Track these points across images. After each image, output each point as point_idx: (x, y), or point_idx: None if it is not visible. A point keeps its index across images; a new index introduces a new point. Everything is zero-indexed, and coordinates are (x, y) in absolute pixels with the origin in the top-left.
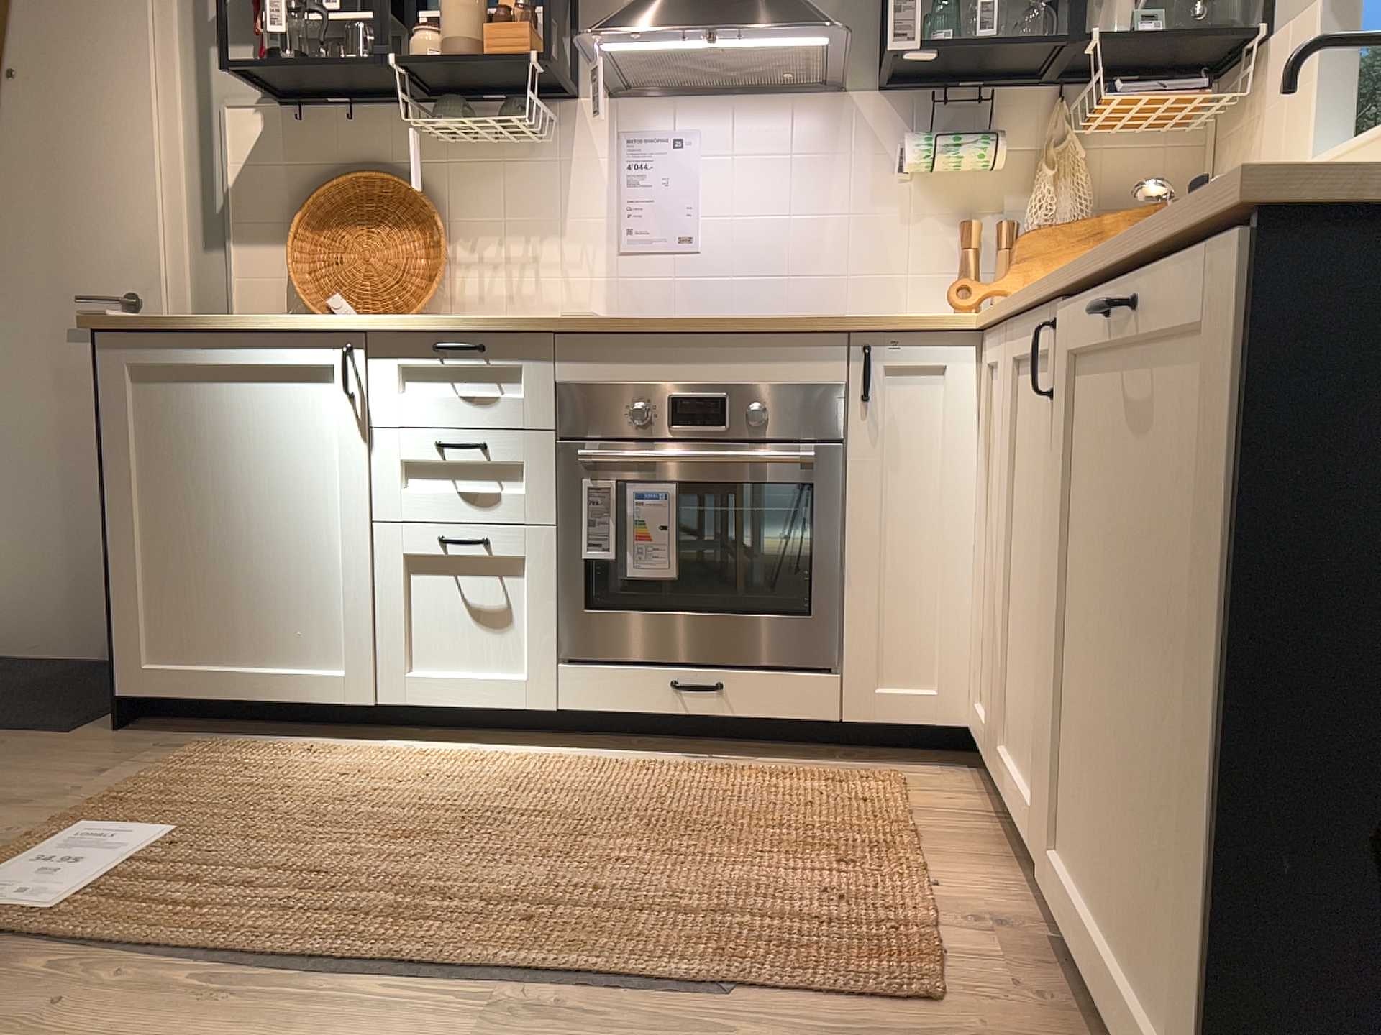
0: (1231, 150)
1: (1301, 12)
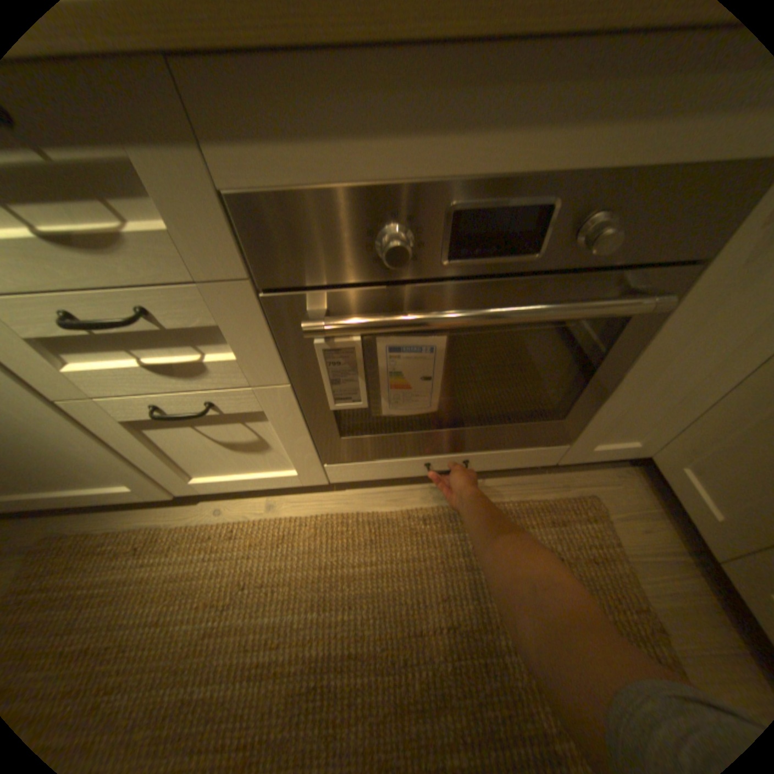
0: None
1: None
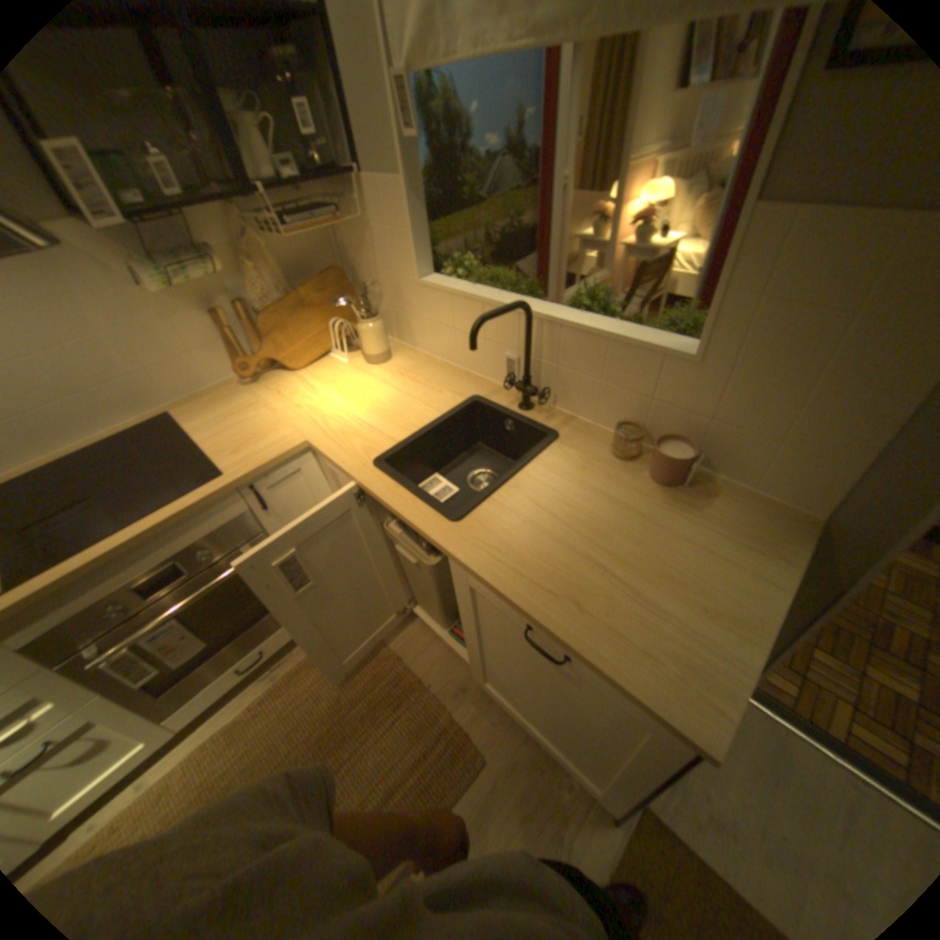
0: (347, 230)
1: (382, 170)
